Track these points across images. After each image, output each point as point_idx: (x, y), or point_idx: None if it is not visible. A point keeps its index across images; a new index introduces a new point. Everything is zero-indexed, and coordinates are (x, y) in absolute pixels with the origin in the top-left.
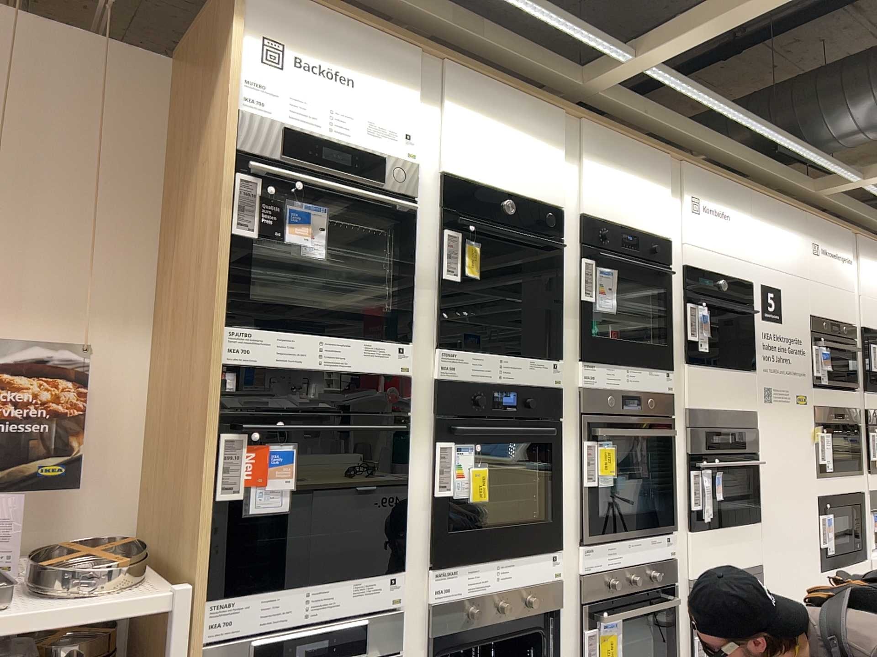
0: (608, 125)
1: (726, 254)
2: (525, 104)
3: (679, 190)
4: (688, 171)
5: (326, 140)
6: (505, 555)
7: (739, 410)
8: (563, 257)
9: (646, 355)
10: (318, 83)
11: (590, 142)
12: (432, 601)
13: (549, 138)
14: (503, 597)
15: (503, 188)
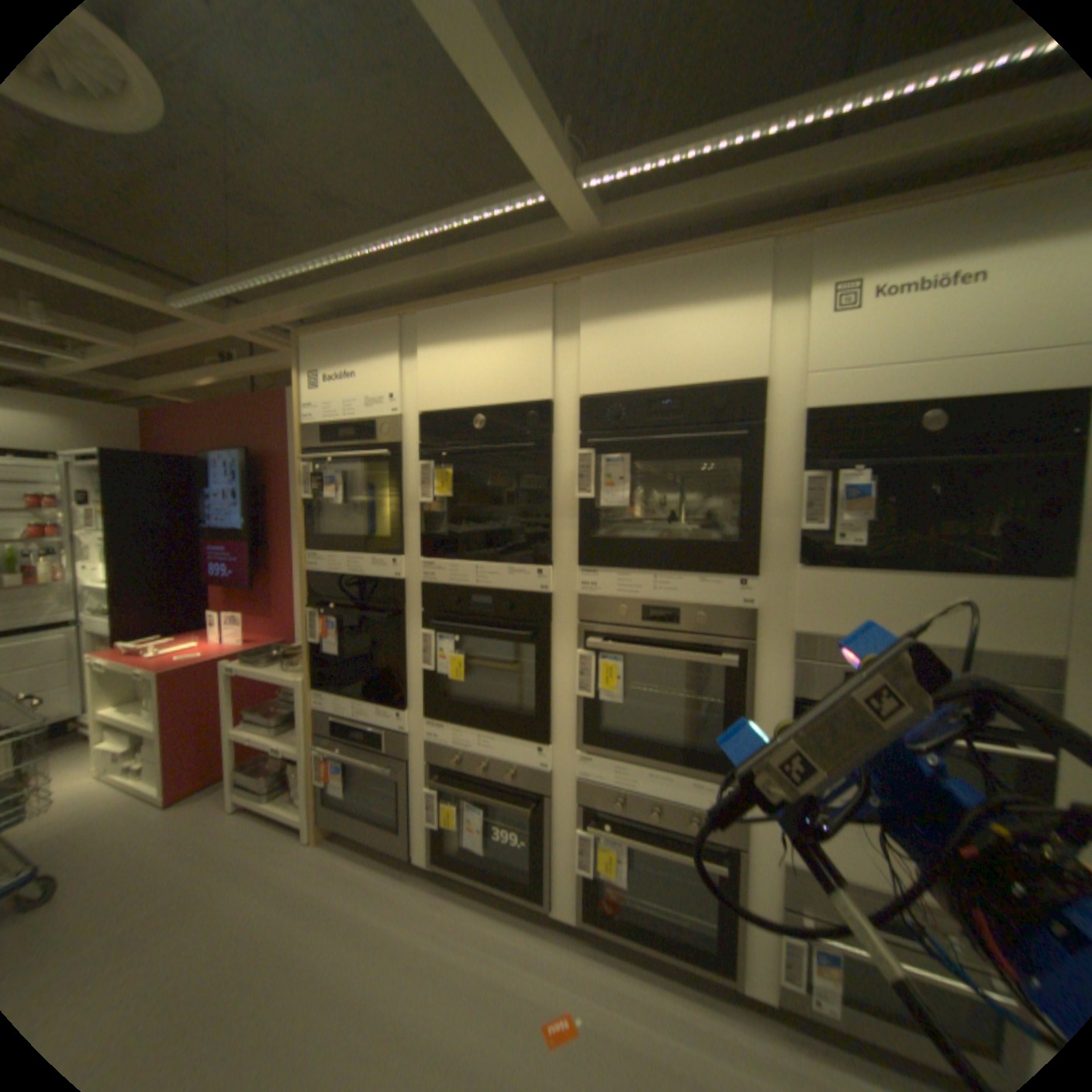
0: (615, 266)
1: (968, 351)
2: (496, 306)
3: (807, 281)
4: (831, 237)
5: (339, 425)
6: (485, 732)
7: (1001, 651)
8: (555, 454)
9: (693, 556)
10: (333, 386)
11: (591, 302)
12: (425, 741)
13: (526, 329)
14: (485, 763)
15: (474, 406)
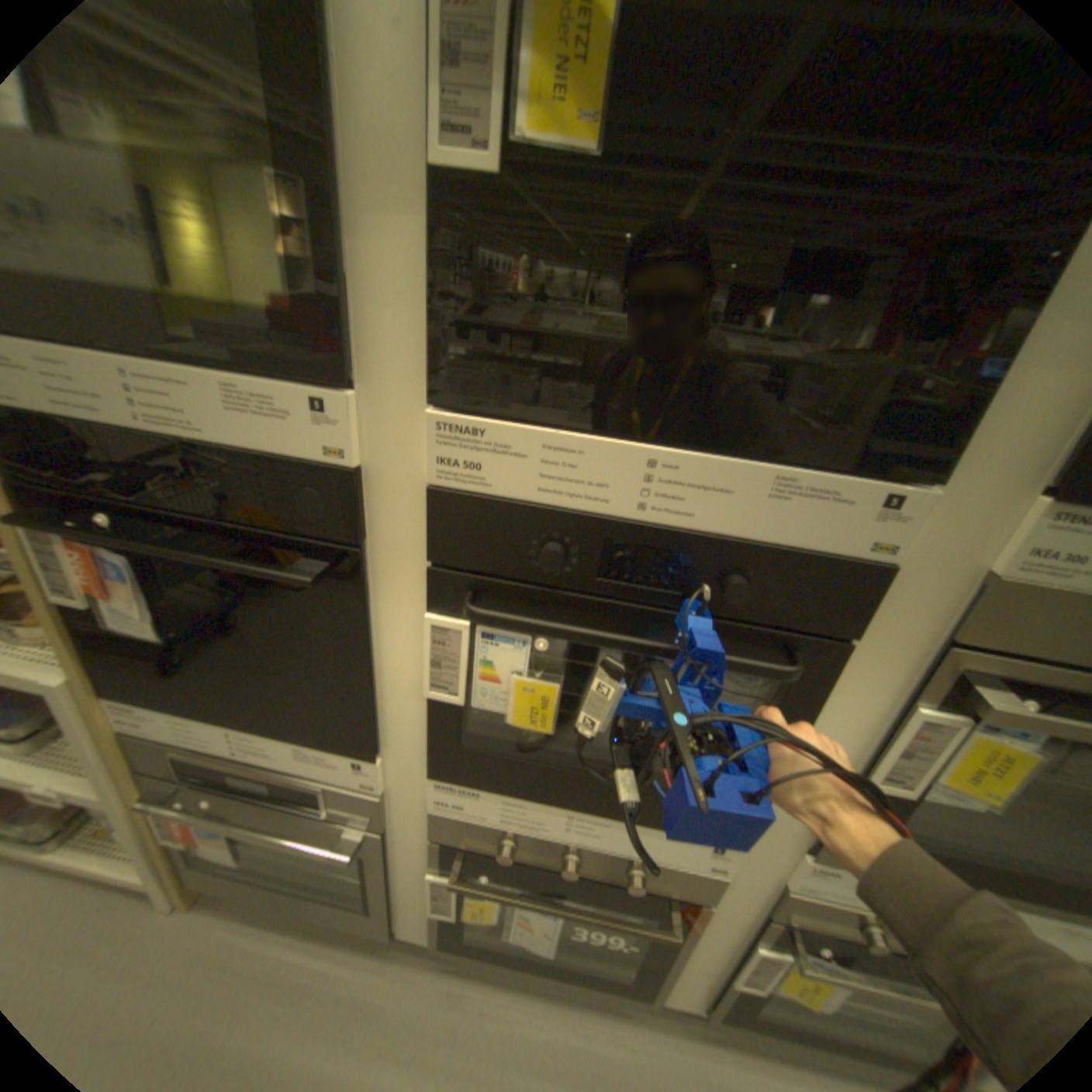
0: None
1: None
2: None
3: None
4: None
5: None
6: (592, 813)
7: None
8: None
9: None
10: None
11: None
12: (431, 811)
13: None
14: (578, 853)
15: None
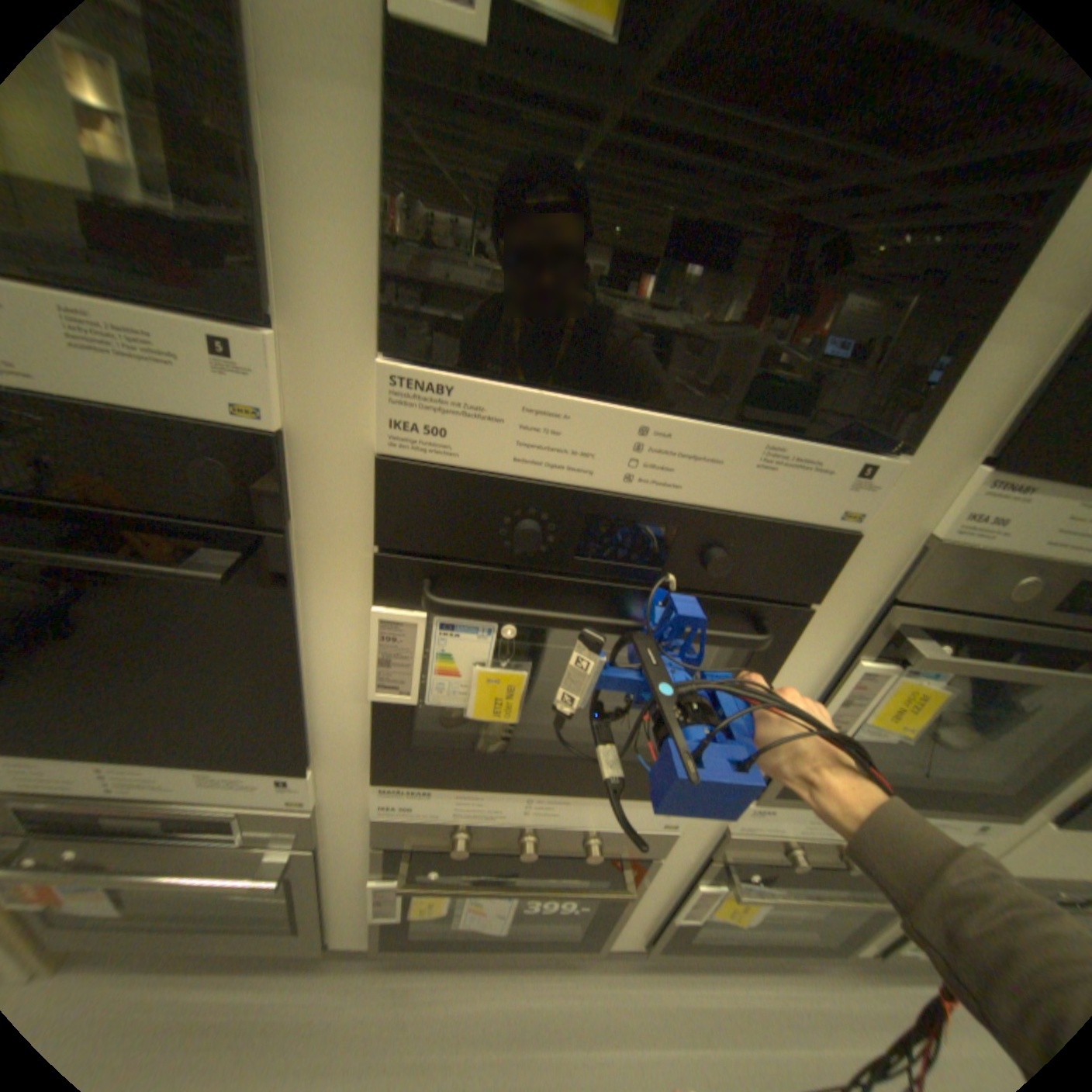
0: None
1: None
2: None
3: None
4: None
5: None
6: (552, 794)
7: None
8: None
9: None
10: None
11: None
12: (374, 817)
13: None
14: (535, 833)
15: None
